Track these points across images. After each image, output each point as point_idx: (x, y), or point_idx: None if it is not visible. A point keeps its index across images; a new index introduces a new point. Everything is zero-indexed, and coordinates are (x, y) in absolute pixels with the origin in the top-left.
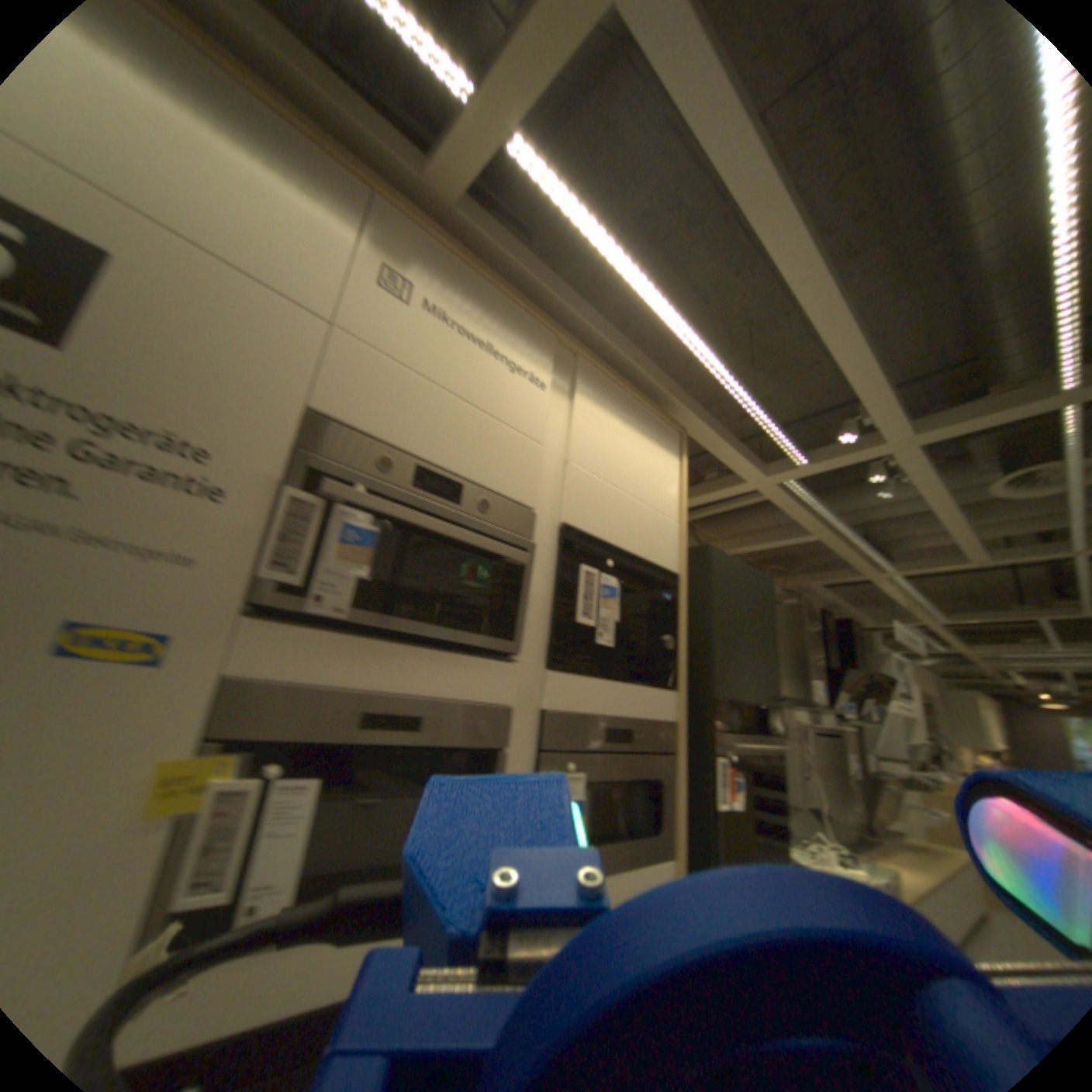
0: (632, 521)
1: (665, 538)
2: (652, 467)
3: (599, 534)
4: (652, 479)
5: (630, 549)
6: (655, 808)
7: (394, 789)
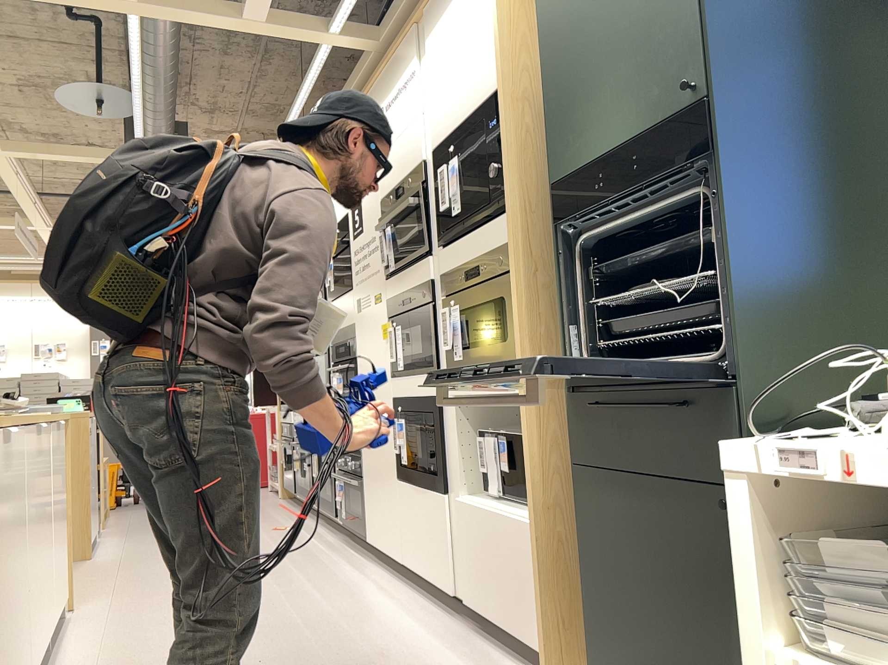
0: (462, 90)
1: (486, 65)
2: (469, 9)
3: (447, 133)
4: (471, 22)
5: (464, 116)
6: (503, 319)
7: (411, 326)
